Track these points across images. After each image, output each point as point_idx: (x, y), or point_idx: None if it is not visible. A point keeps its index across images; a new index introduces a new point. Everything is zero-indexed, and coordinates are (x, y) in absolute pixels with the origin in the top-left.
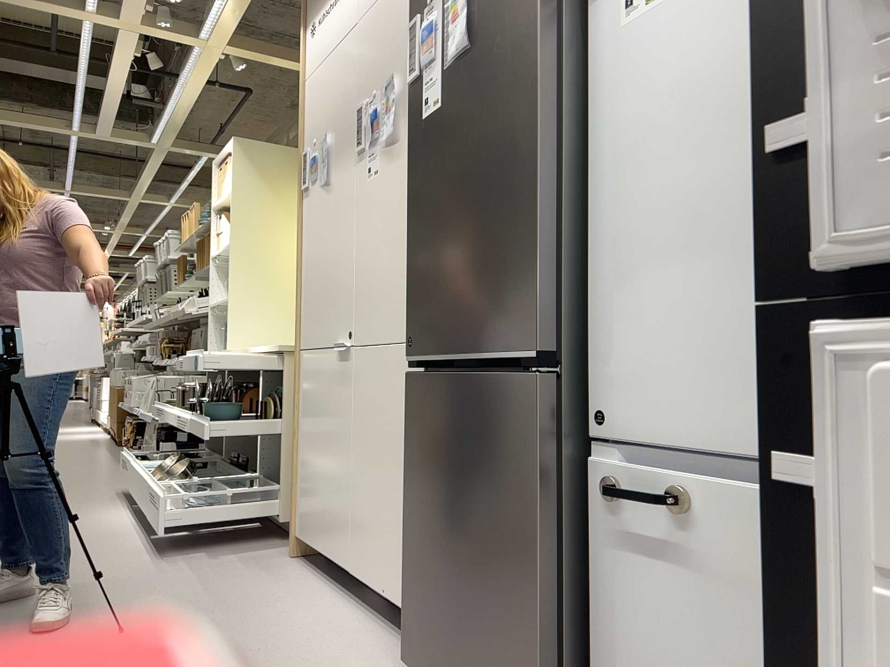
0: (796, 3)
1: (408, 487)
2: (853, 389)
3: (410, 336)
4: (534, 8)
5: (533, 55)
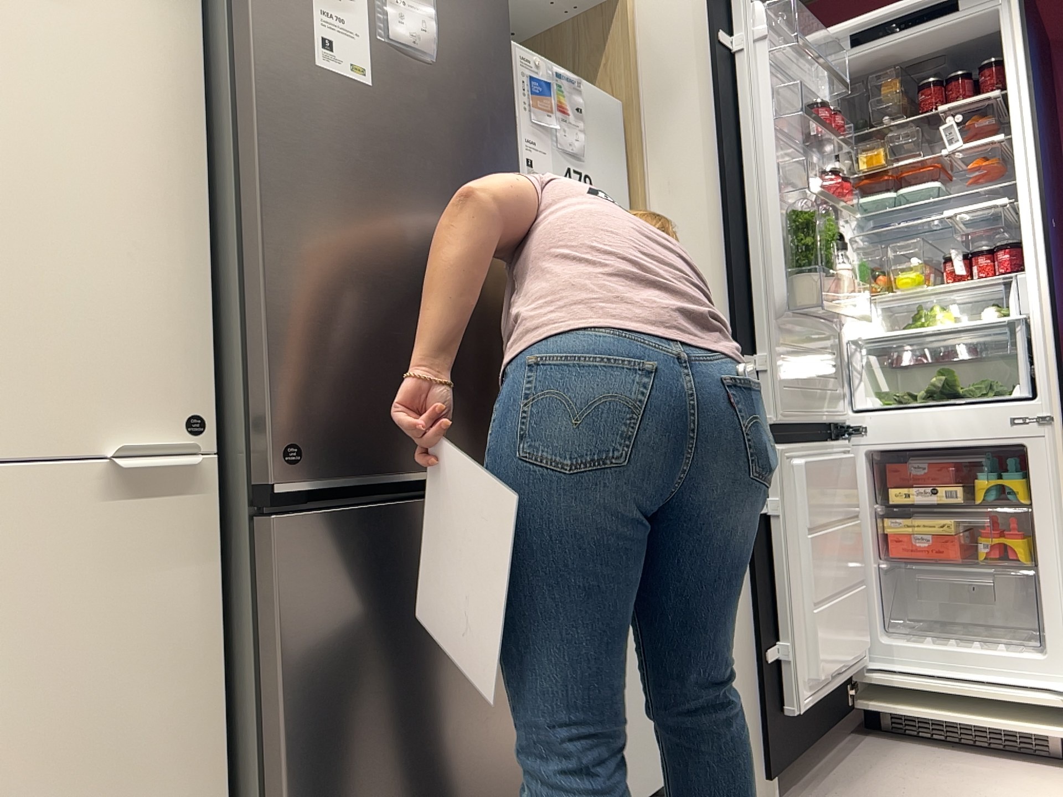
0: (742, 303)
1: (299, 737)
2: (782, 465)
3: (285, 443)
4: (510, 106)
5: (512, 155)
